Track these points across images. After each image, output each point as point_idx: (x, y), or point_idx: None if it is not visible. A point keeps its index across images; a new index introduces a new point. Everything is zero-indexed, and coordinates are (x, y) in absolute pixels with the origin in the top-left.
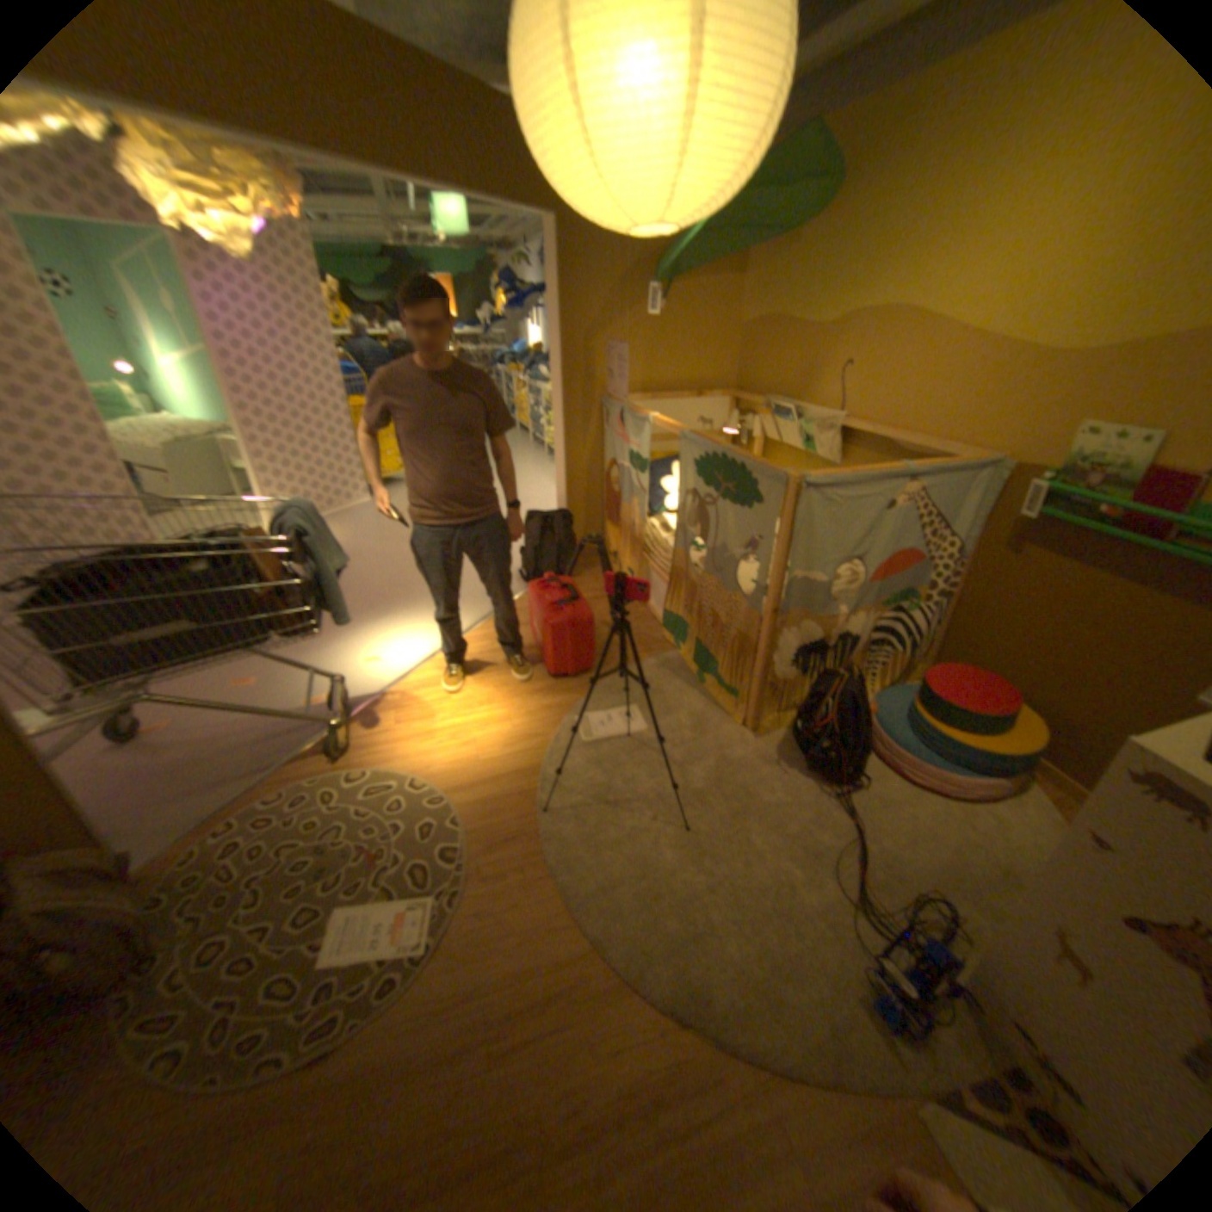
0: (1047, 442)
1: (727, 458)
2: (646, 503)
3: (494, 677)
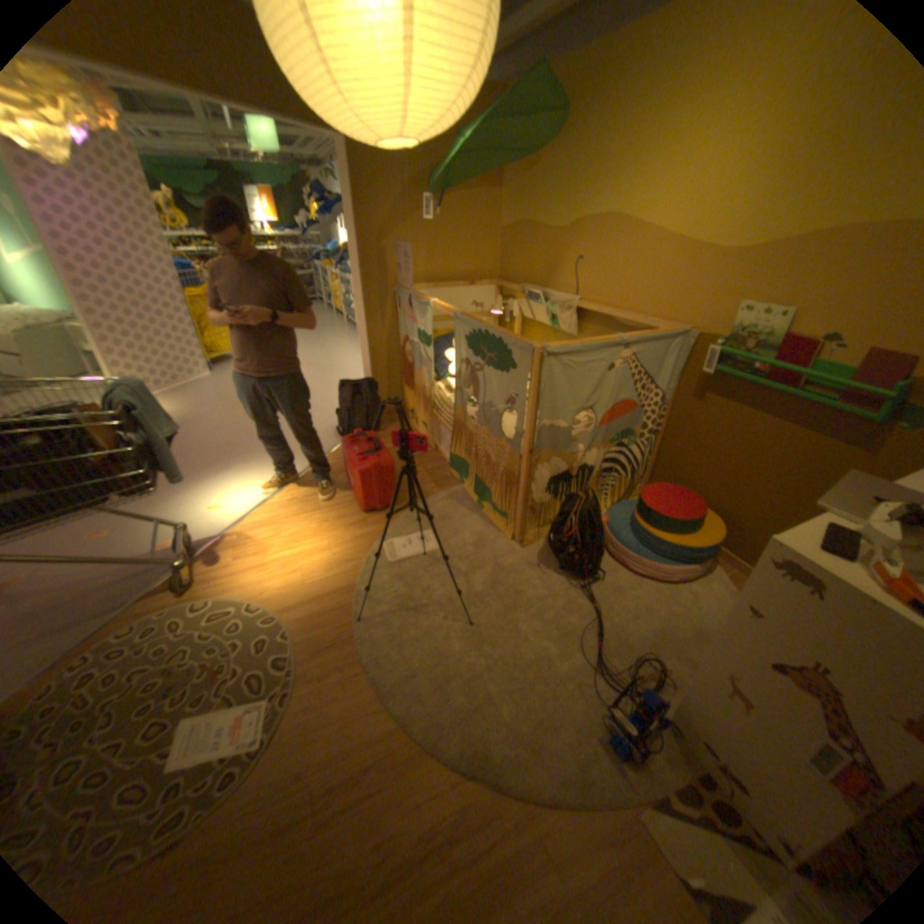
0: (718, 317)
1: (488, 333)
2: (433, 370)
3: (316, 514)
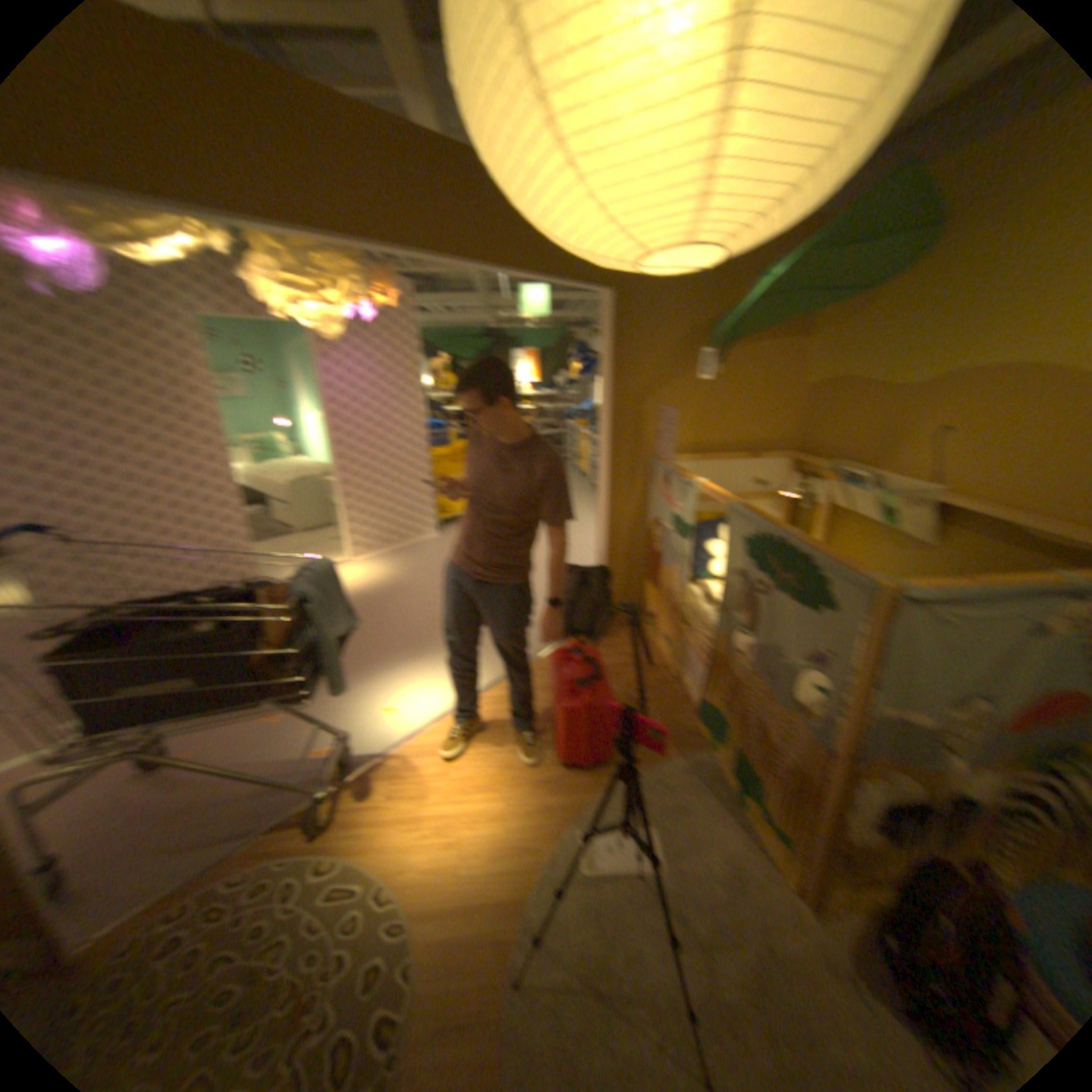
0: None
1: (785, 541)
2: (685, 569)
3: (497, 751)
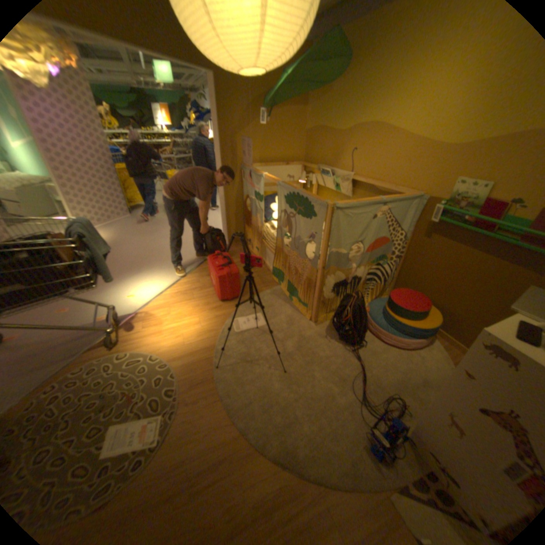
0: (442, 187)
1: (299, 194)
2: (263, 216)
3: (192, 302)
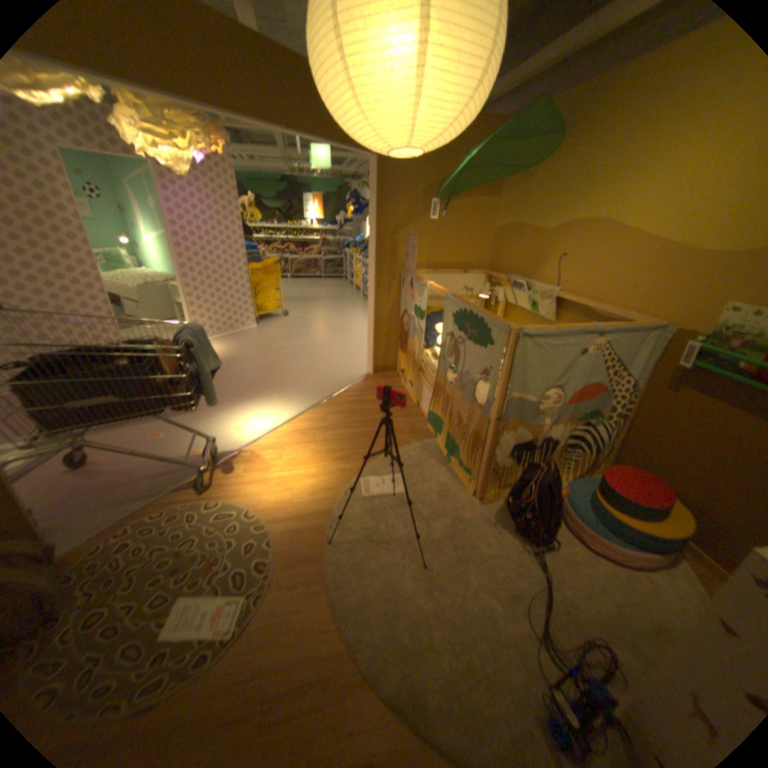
0: (701, 315)
1: (472, 312)
2: (422, 338)
3: (312, 445)
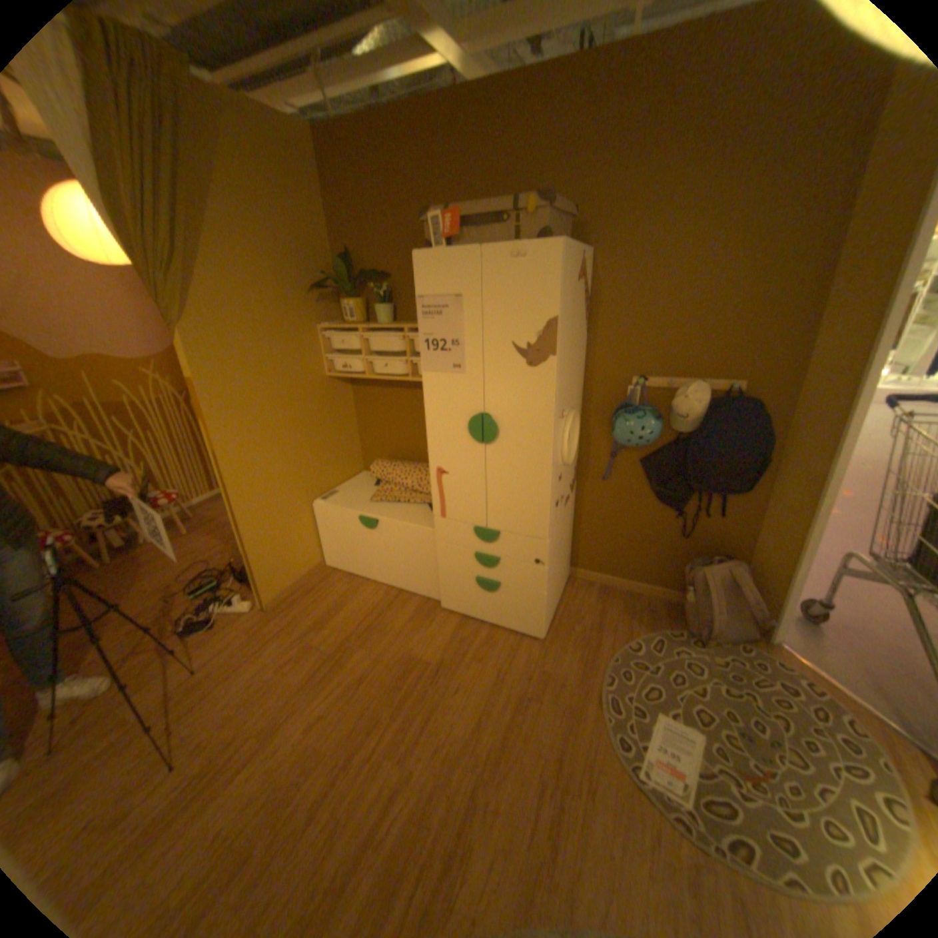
0: None
1: None
2: None
3: None
